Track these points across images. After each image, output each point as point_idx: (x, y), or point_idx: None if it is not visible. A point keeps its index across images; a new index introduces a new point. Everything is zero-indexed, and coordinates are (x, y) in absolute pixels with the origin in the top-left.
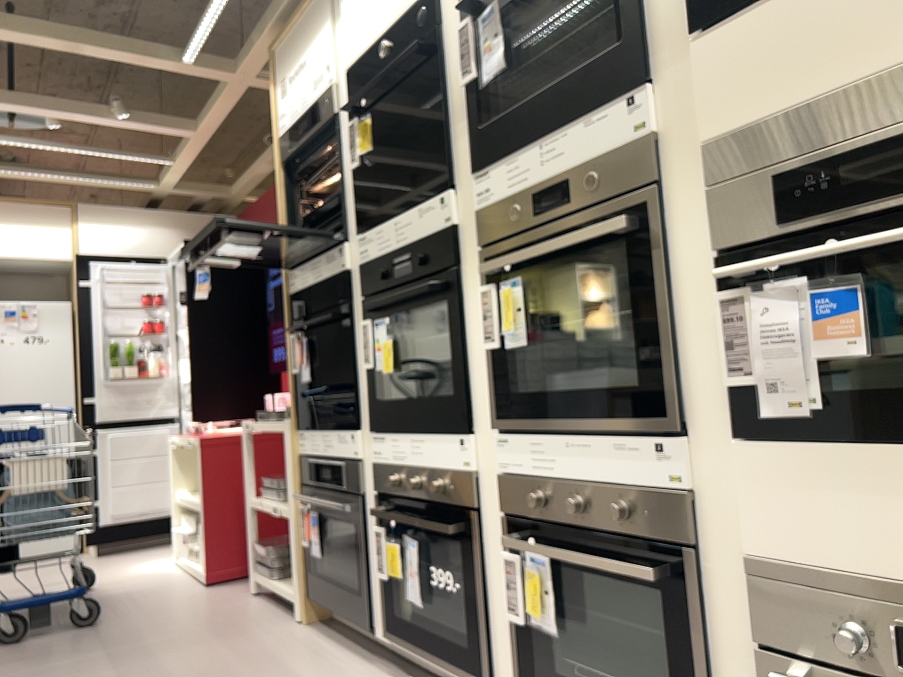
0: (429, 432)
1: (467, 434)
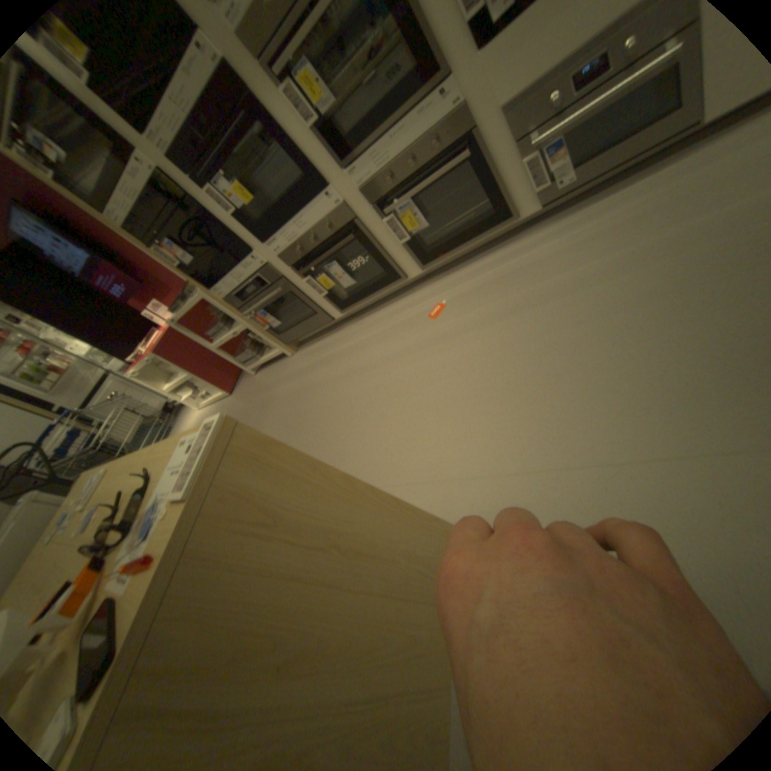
0: (302, 206)
1: (327, 184)
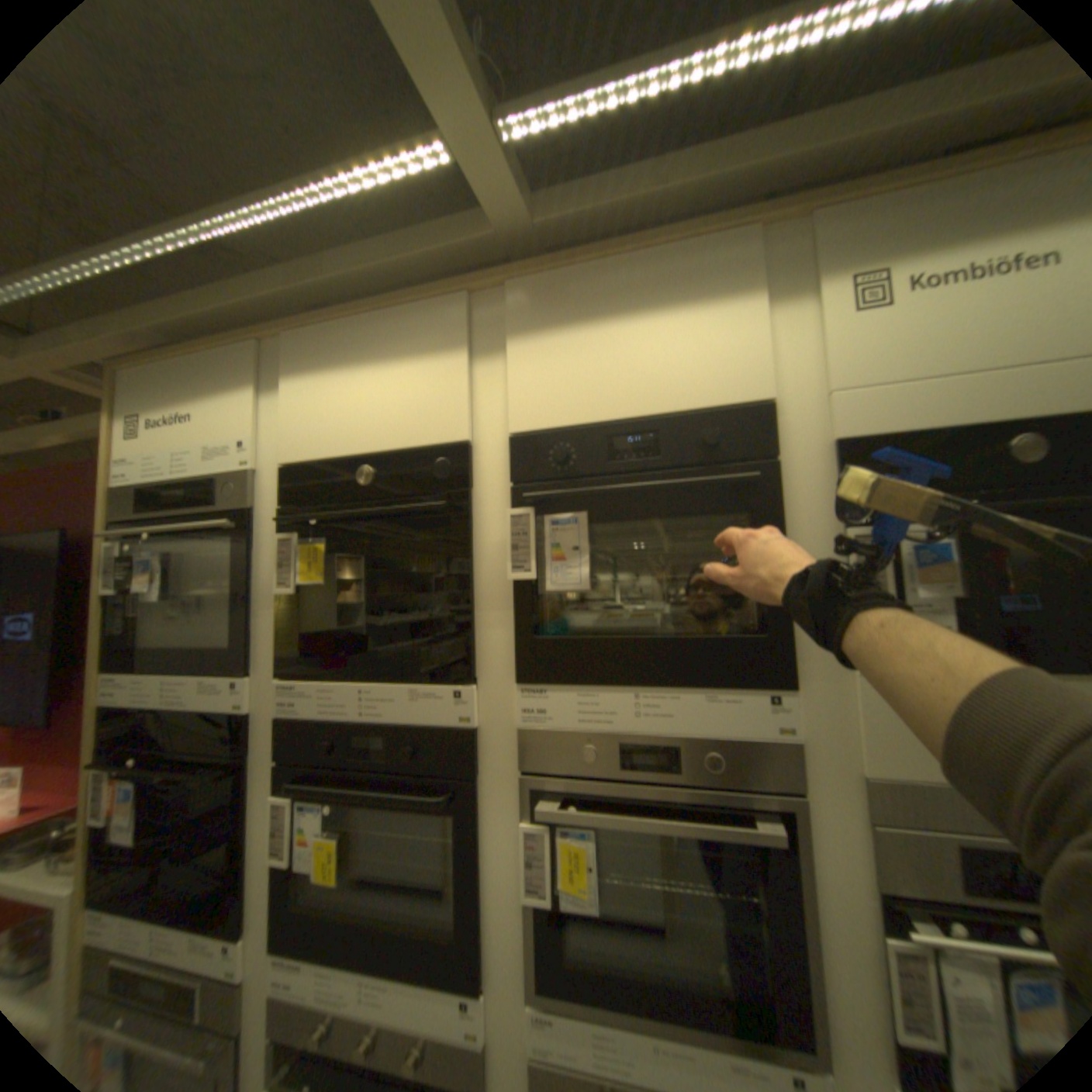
0: (399, 981)
1: (476, 997)
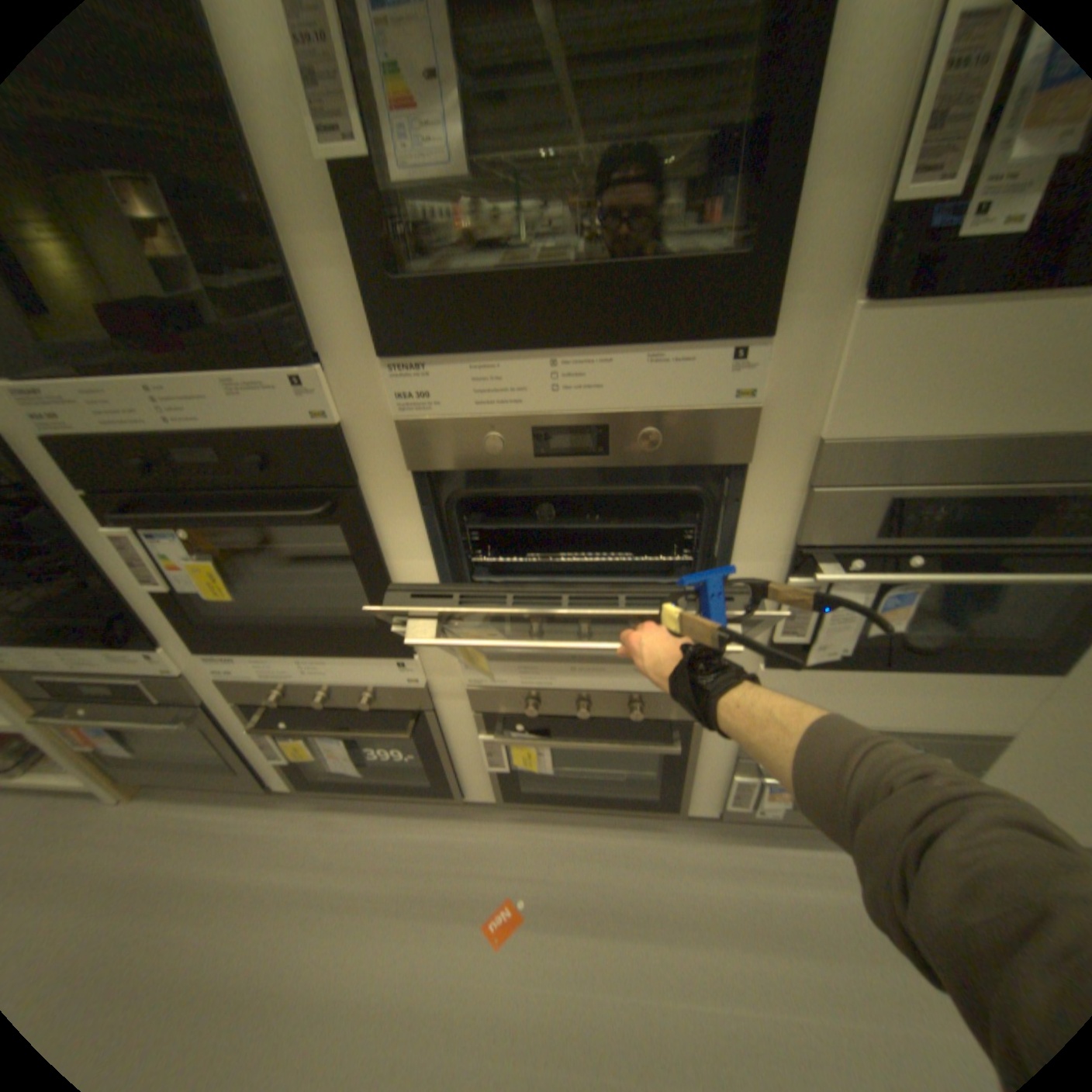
0: (333, 658)
1: (410, 659)
